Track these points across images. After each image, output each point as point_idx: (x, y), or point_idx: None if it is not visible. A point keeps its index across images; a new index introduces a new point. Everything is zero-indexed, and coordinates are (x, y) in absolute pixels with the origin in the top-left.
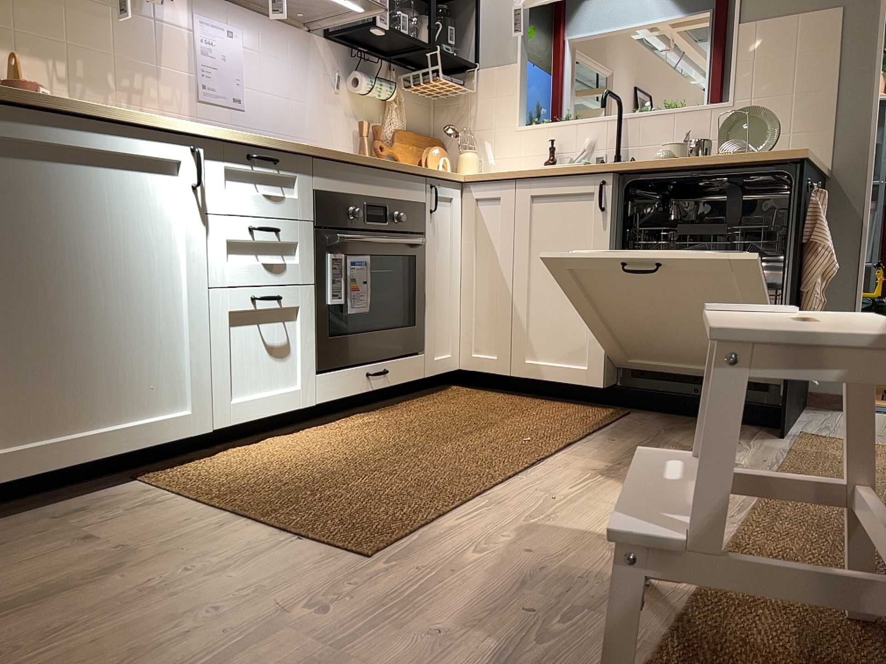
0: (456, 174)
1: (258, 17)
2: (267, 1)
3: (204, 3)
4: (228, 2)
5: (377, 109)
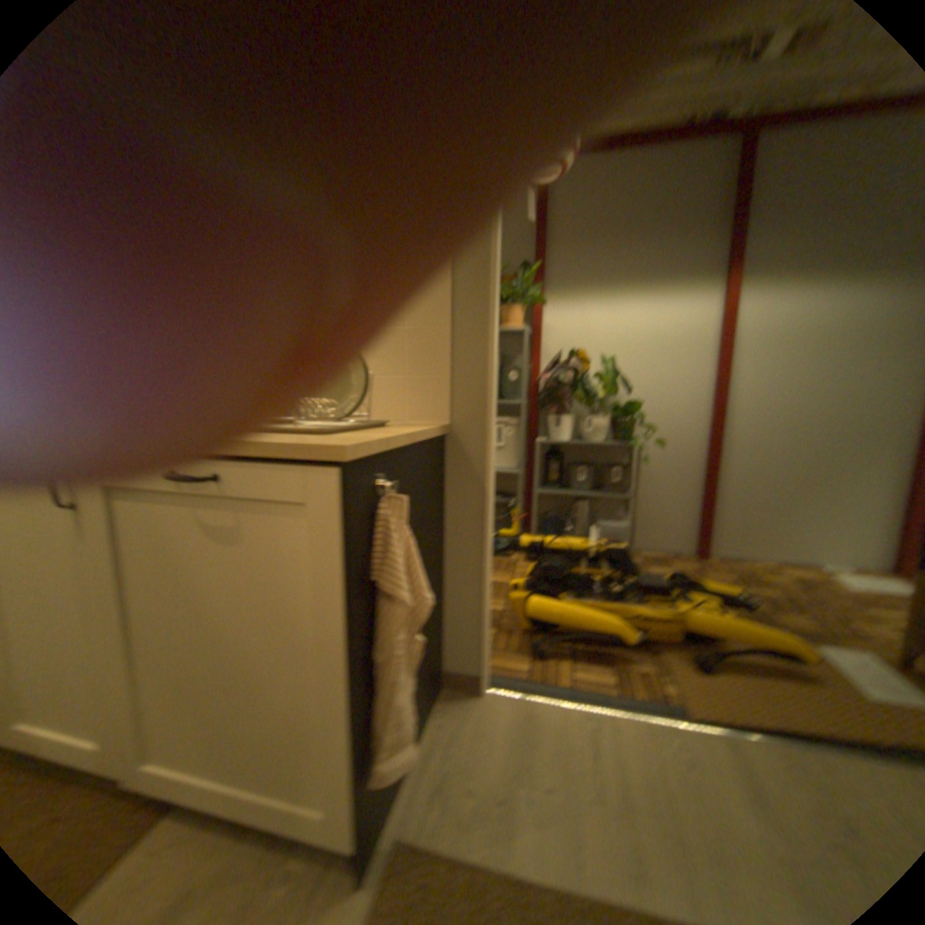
0: None
1: None
2: None
3: None
4: None
5: None
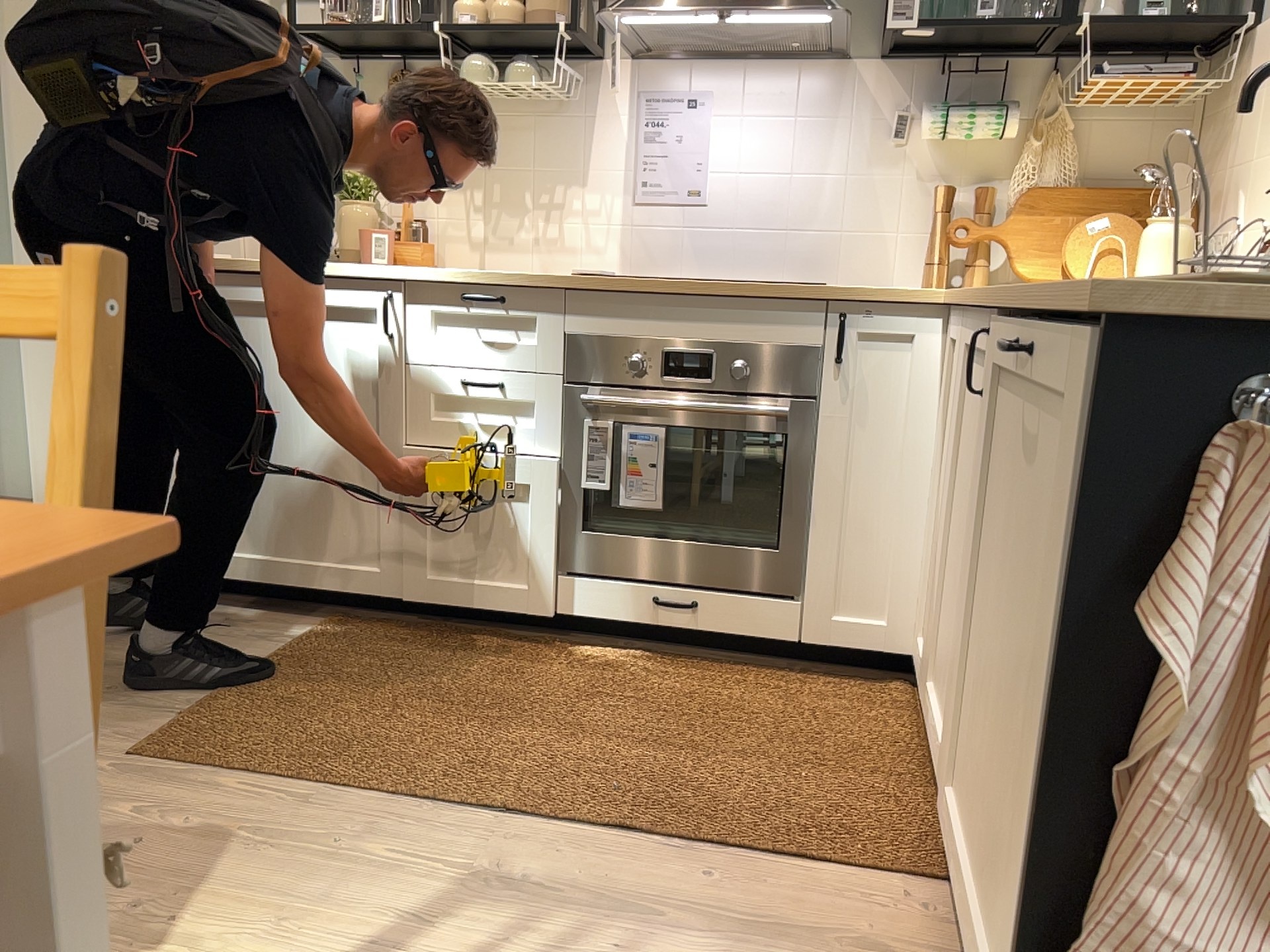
0: (943, 291)
1: (754, 58)
2: (759, 31)
3: (650, 69)
4: (688, 55)
5: (1002, 154)
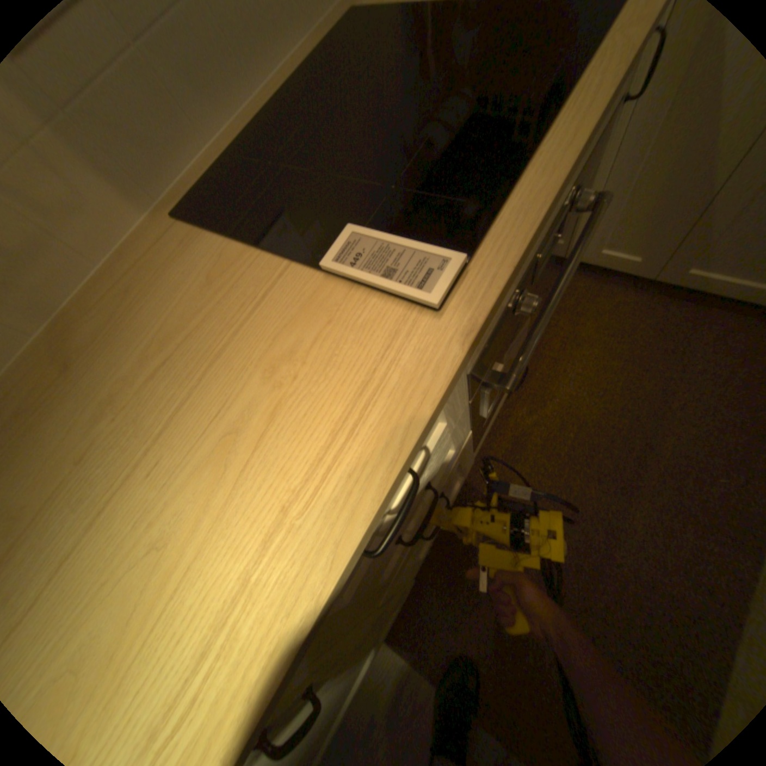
0: None
1: None
2: None
3: None
4: None
5: None
